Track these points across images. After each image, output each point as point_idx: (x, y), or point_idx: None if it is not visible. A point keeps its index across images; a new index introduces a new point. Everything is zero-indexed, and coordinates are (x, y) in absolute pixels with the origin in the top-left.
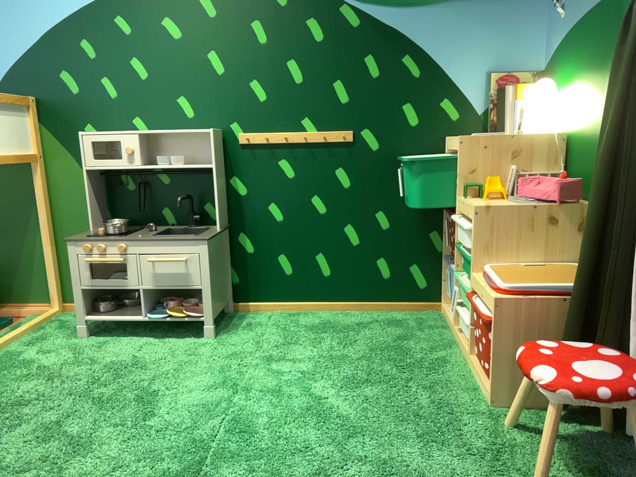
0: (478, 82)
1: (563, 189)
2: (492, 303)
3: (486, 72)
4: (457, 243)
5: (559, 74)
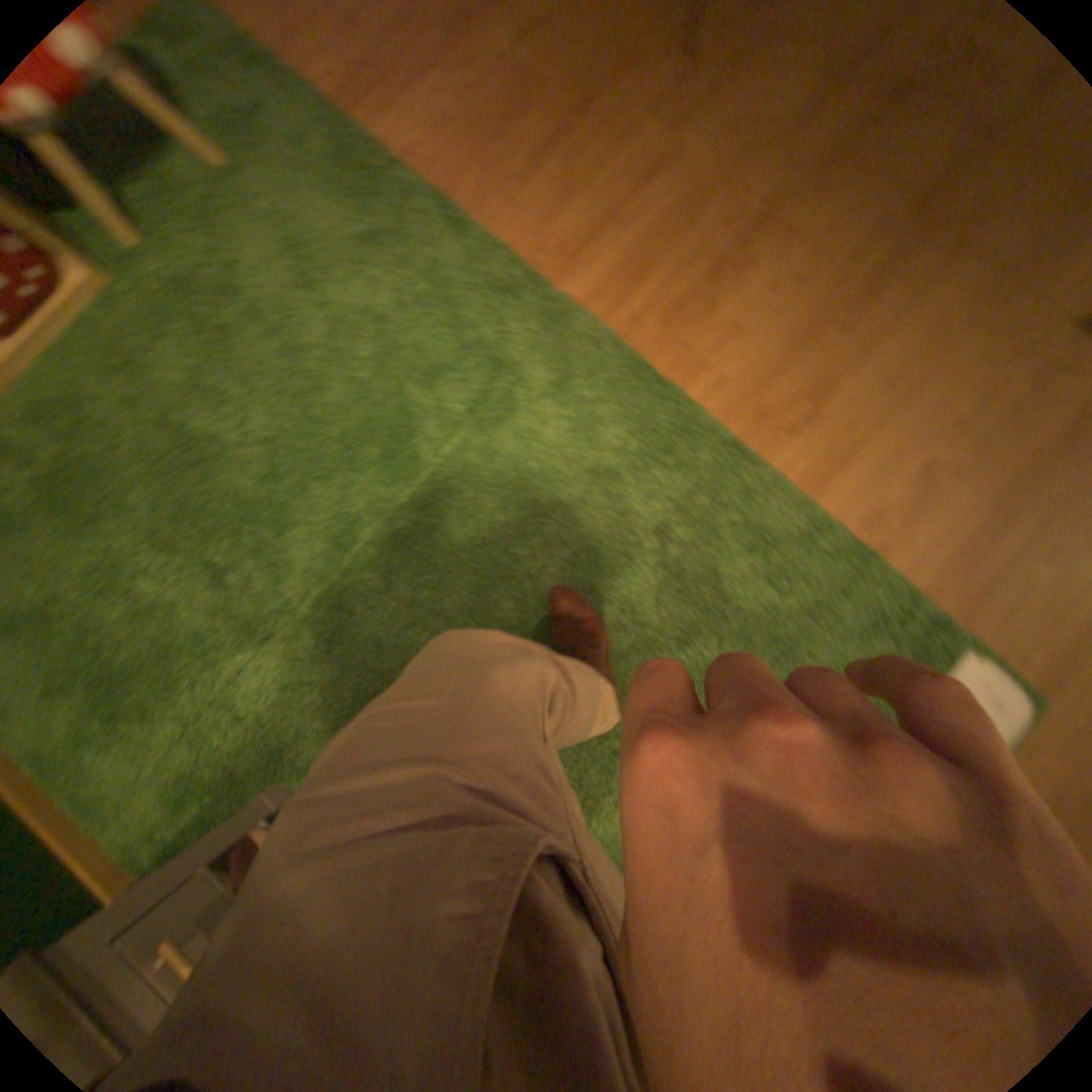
0: None
1: None
2: None
3: None
4: None
5: None
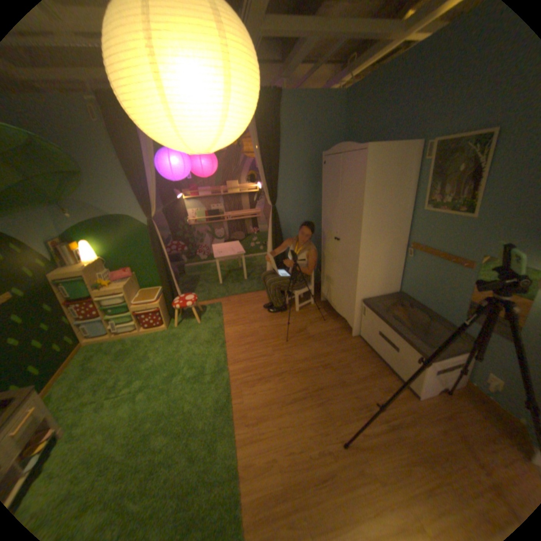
0: (42, 248)
1: (130, 272)
2: (153, 306)
3: (43, 243)
4: (99, 309)
5: (78, 238)
